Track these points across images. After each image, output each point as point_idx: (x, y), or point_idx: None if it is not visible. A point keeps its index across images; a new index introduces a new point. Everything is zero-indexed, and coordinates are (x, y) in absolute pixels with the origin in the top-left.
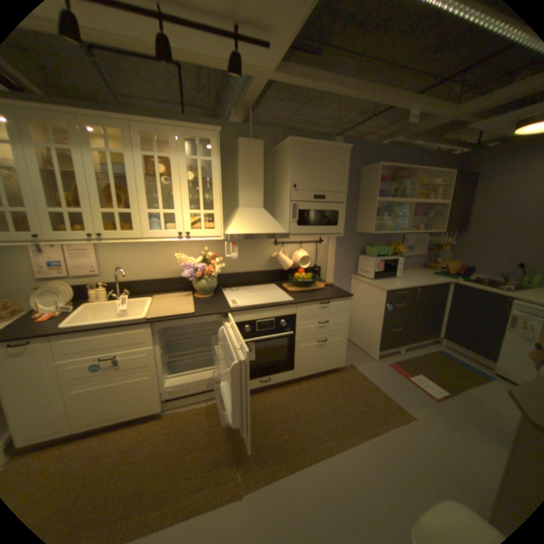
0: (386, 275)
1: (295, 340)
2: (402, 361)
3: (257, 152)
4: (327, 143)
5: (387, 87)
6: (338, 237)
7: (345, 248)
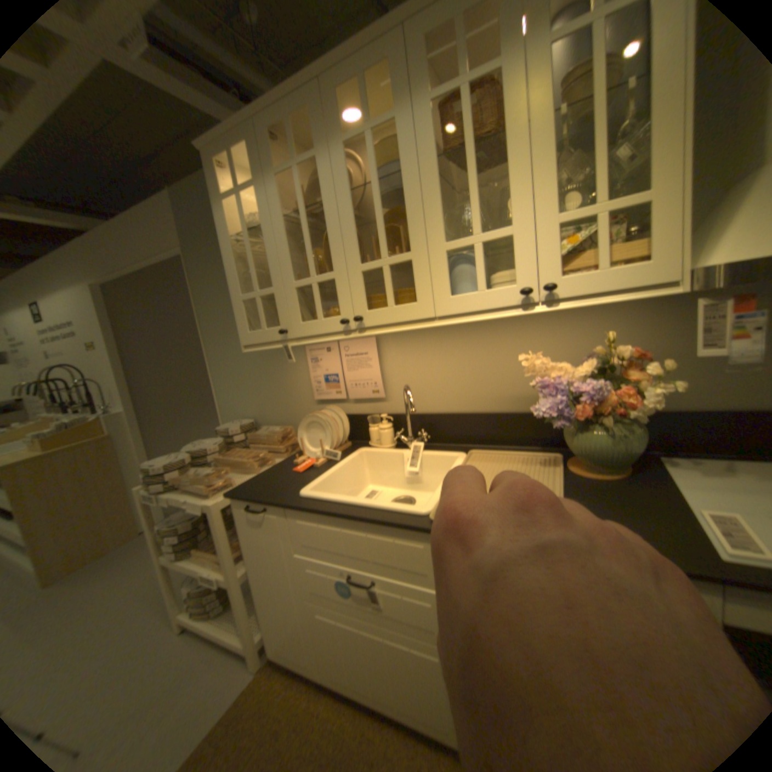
0: None
1: None
2: None
3: None
4: None
5: None
6: None
7: None
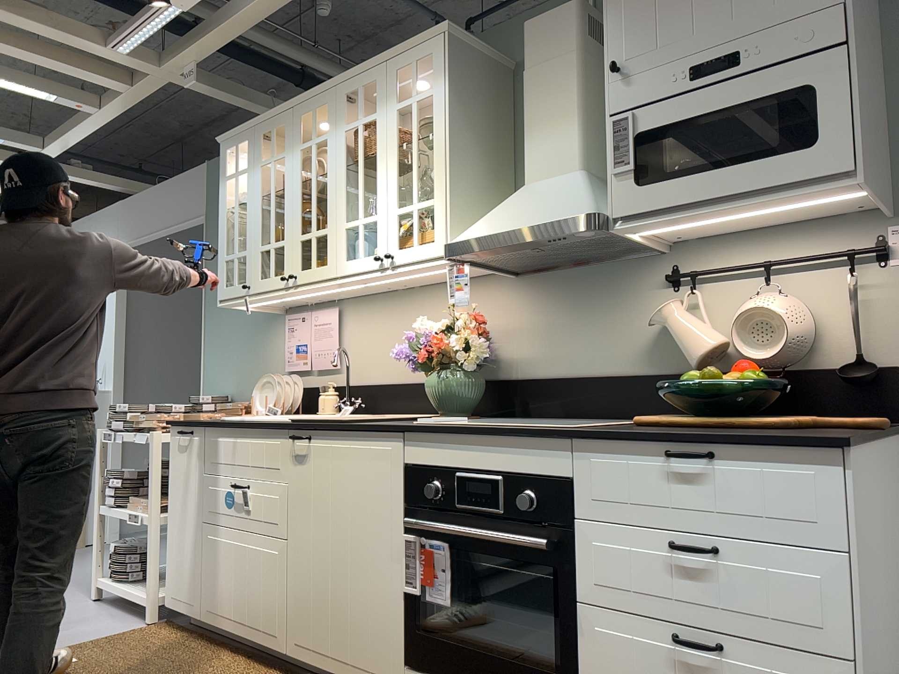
0: None
1: (578, 590)
2: None
3: (560, 36)
4: None
5: None
6: None
7: None
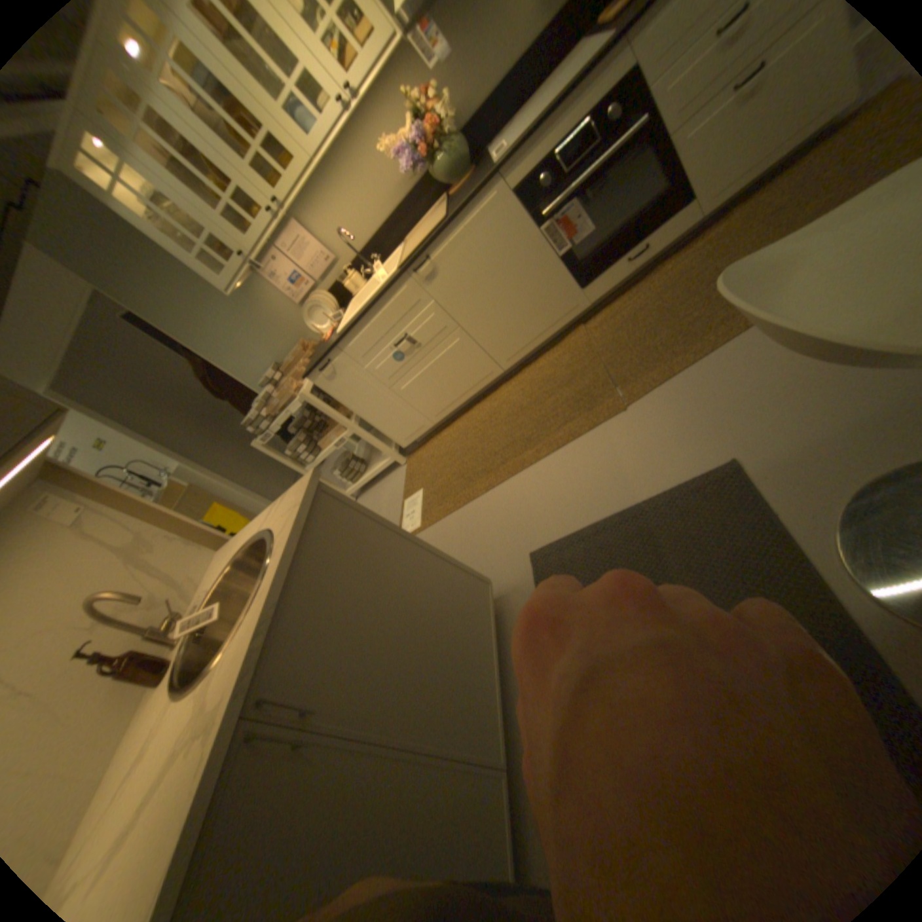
0: None
1: (670, 126)
2: None
3: None
4: None
5: None
6: None
7: None
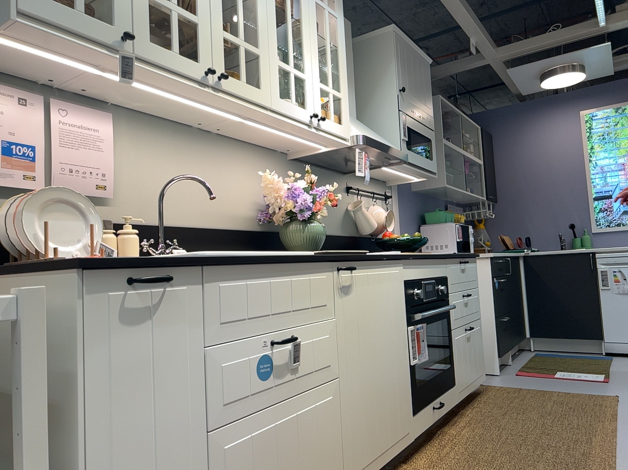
0: (465, 248)
1: (451, 324)
2: (520, 368)
3: (348, 37)
4: (417, 49)
5: (467, 5)
6: (401, 195)
7: (408, 214)
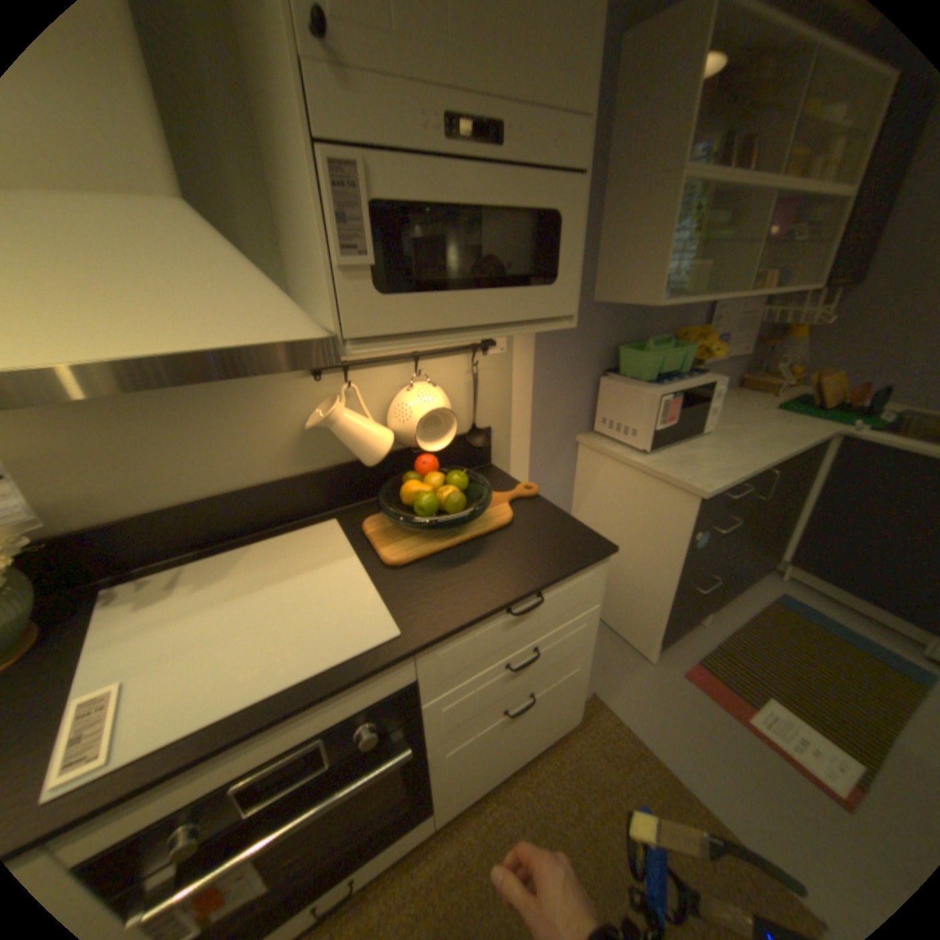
0: (682, 435)
1: (427, 749)
2: (711, 652)
3: None
4: None
5: None
6: None
7: (562, 360)
